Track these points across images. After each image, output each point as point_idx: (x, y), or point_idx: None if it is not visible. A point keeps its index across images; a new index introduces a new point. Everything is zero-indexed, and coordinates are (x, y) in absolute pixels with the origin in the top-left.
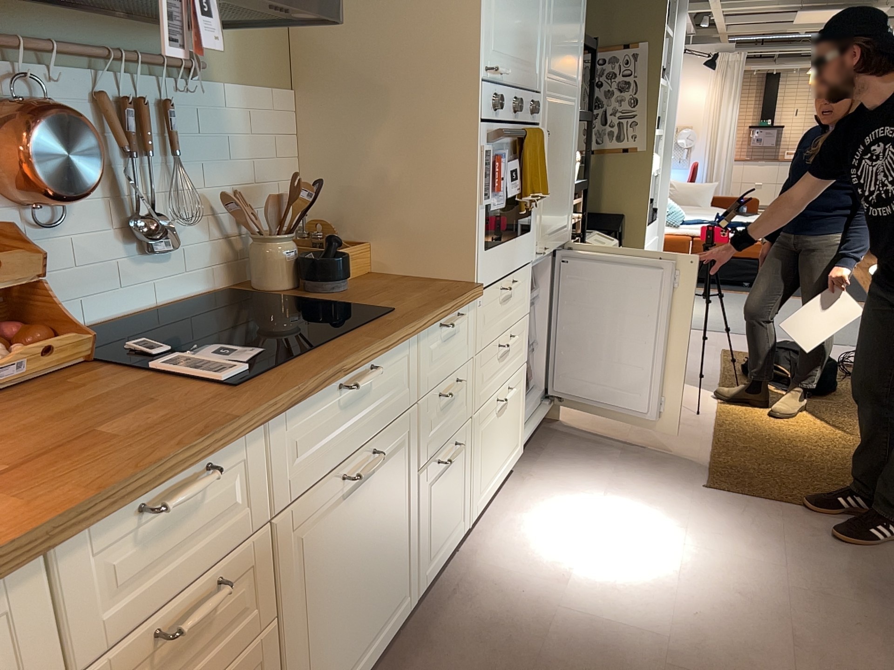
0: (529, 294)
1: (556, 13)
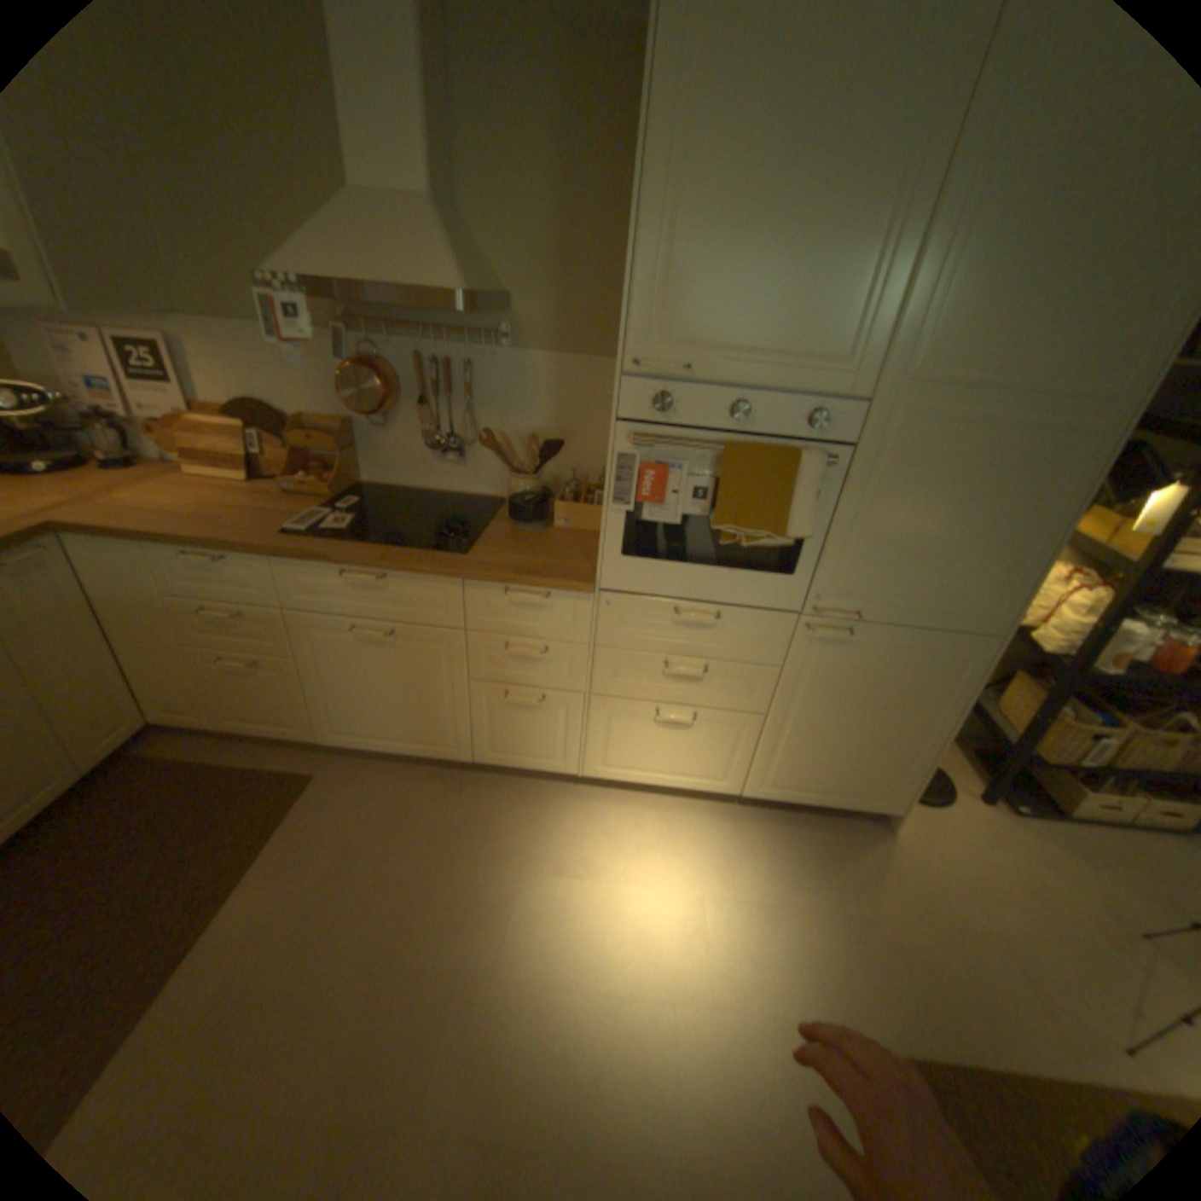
0: (778, 647)
1: (976, 265)
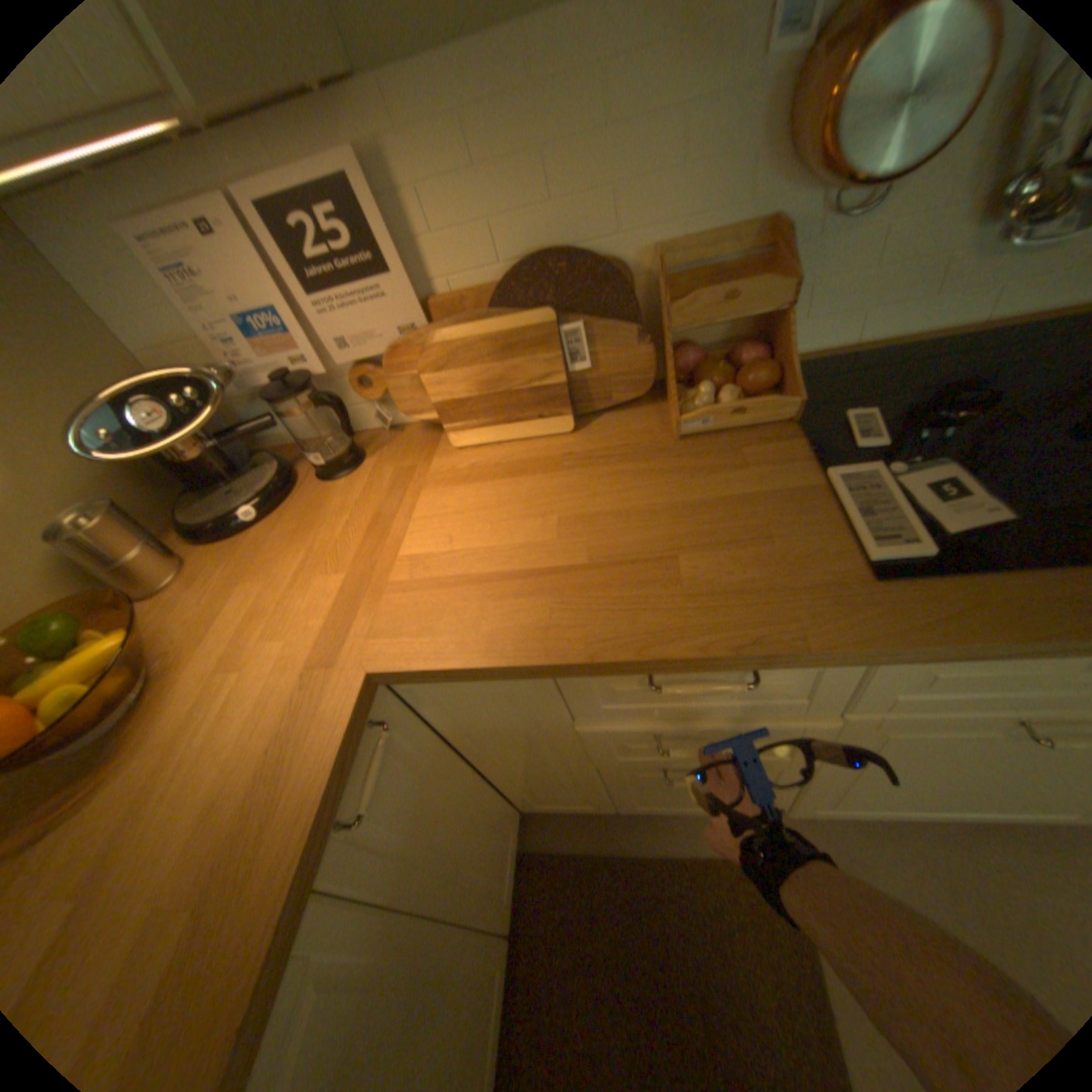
0: None
1: None
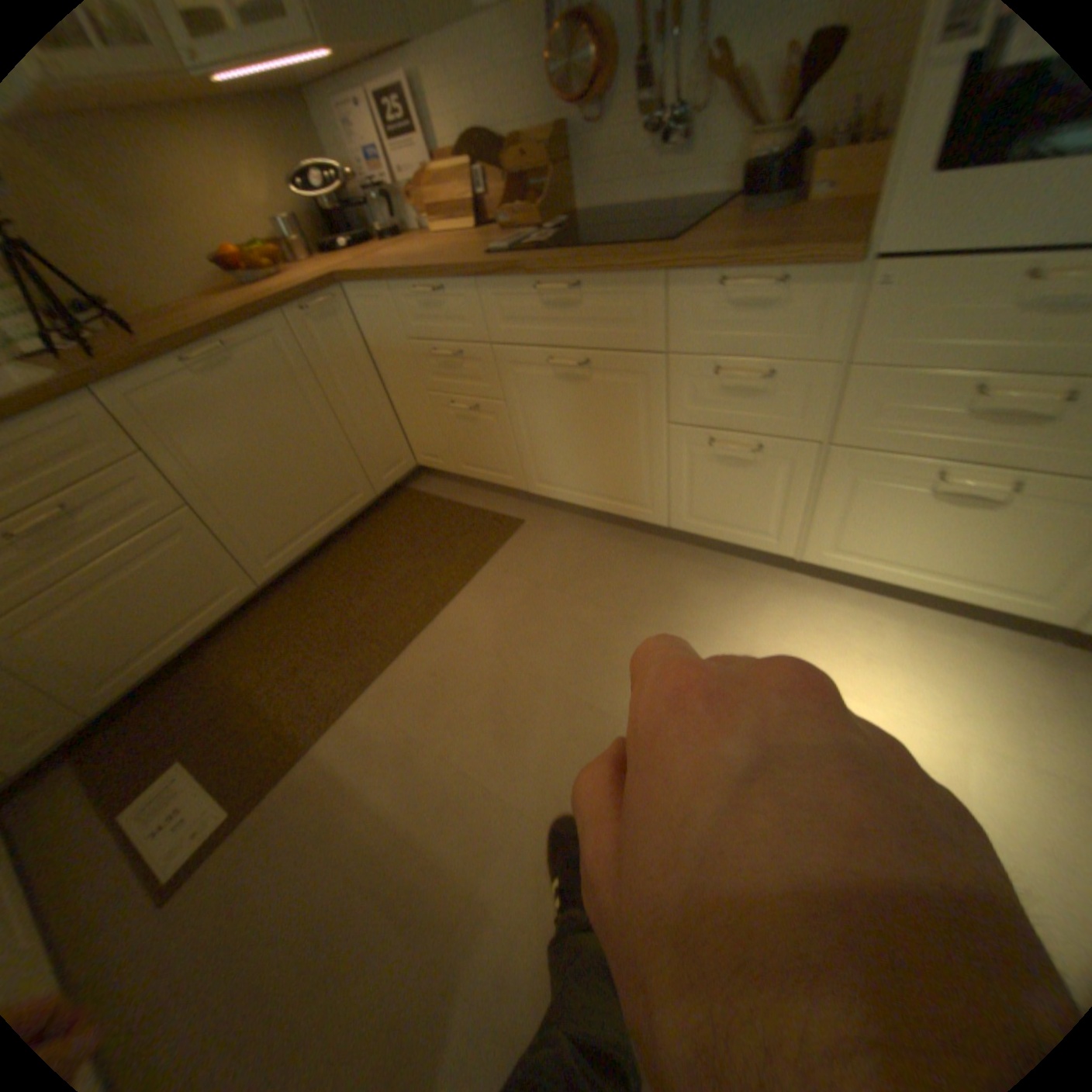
0: None
1: None
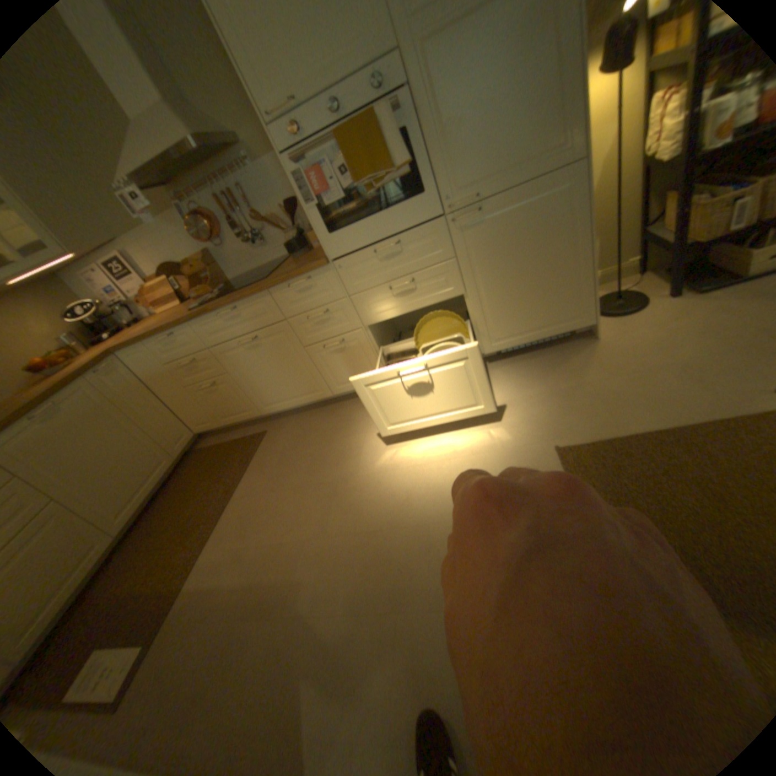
0: (445, 243)
1: None
